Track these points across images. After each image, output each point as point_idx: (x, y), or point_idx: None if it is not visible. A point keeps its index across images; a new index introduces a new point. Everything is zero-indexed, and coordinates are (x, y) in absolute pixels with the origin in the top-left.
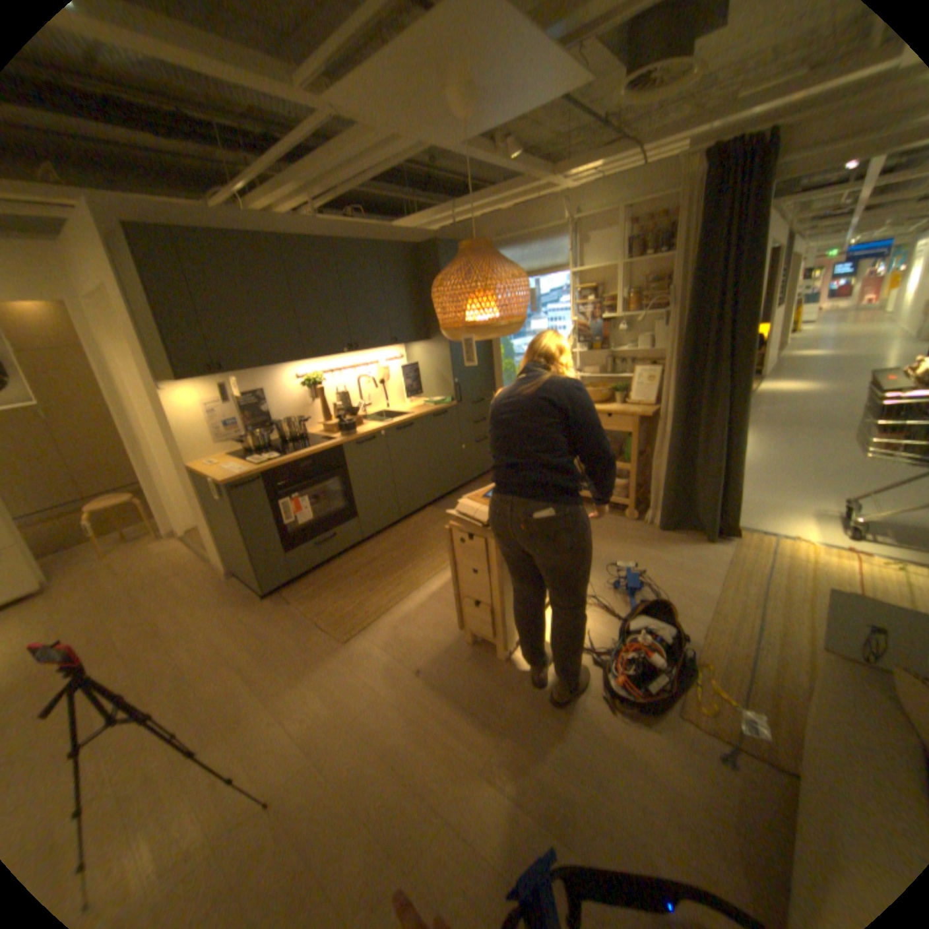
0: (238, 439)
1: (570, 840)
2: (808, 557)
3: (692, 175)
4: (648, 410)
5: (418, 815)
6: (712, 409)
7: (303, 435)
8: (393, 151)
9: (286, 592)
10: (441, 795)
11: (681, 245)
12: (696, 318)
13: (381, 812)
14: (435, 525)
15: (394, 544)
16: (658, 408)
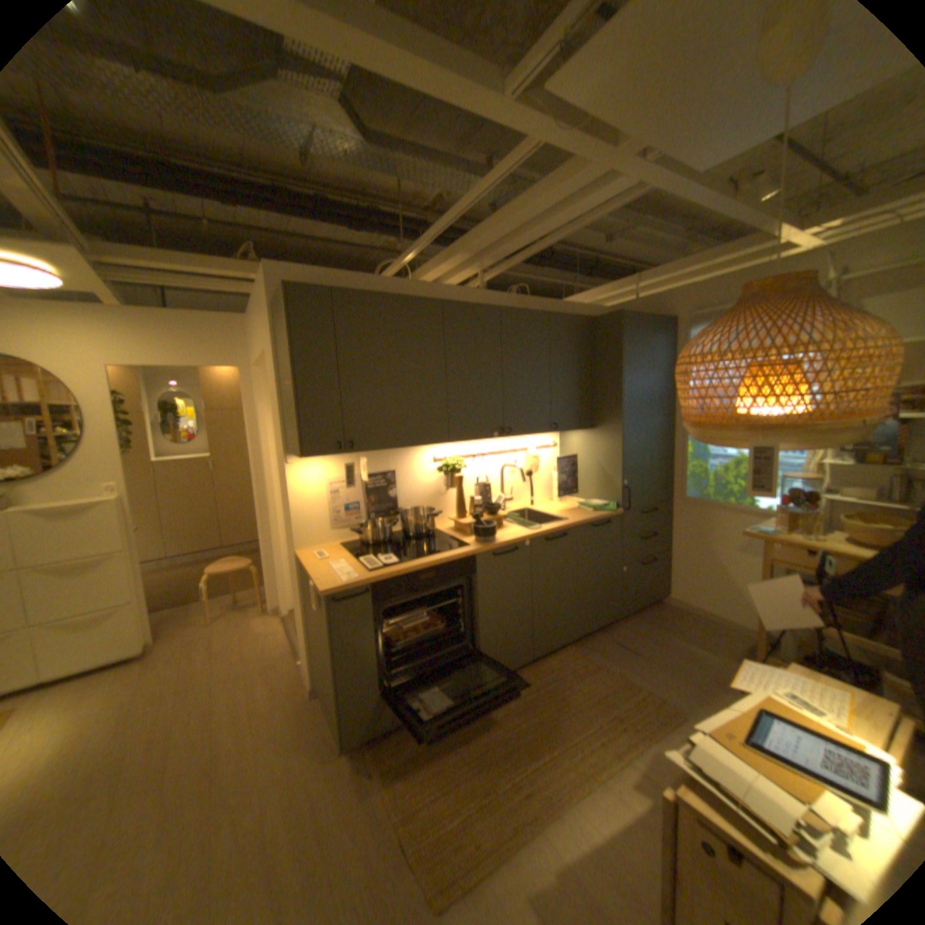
0: (357, 527)
1: None
2: None
3: None
4: None
5: None
6: None
7: (431, 531)
8: (602, 196)
9: (373, 751)
10: None
11: None
12: None
13: None
14: (582, 683)
15: (523, 702)
16: None
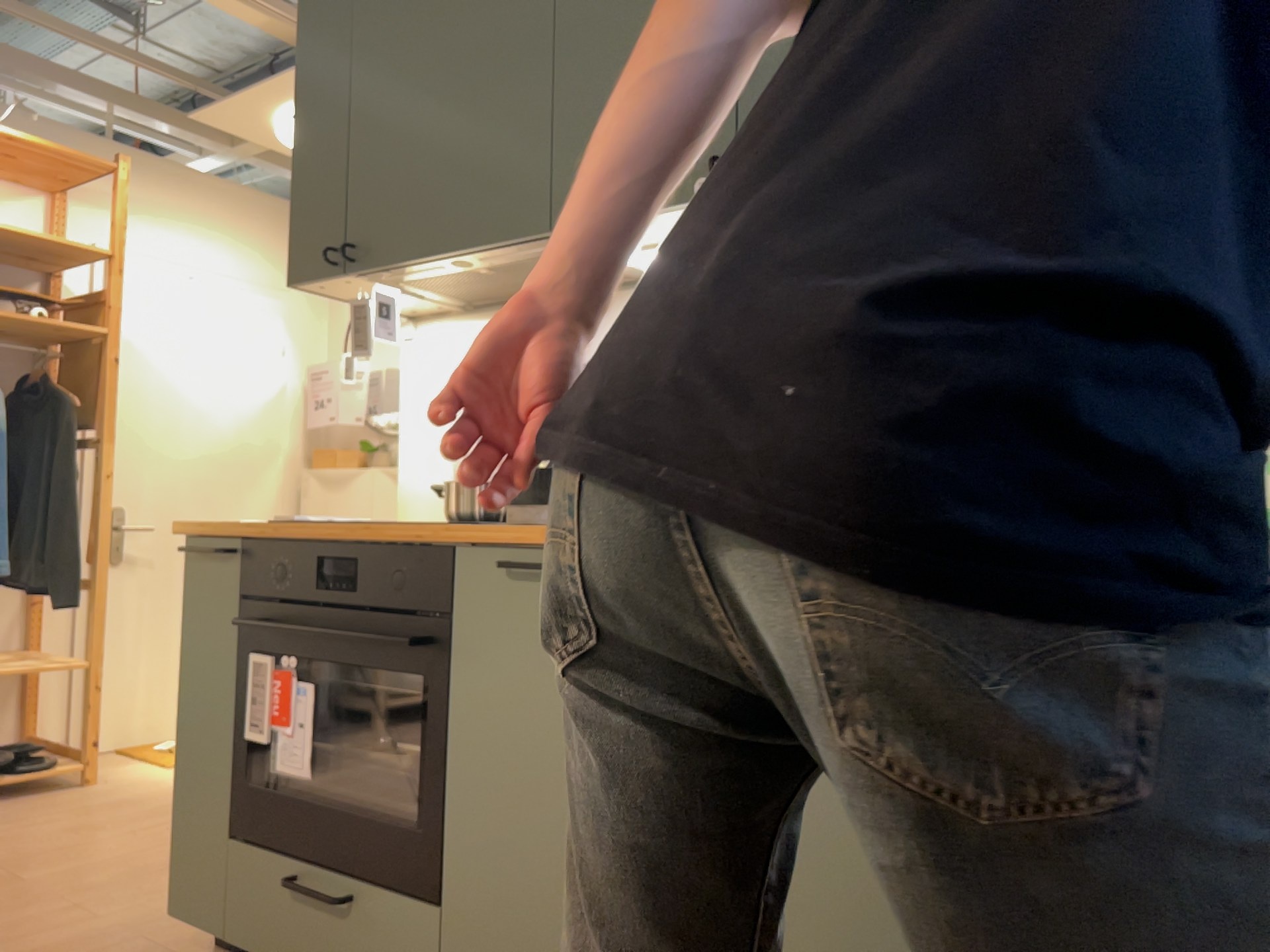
0: None
1: None
2: None
3: None
4: None
5: None
6: None
7: None
8: None
9: None
10: None
11: None
12: None
13: None
14: None
15: None
16: None
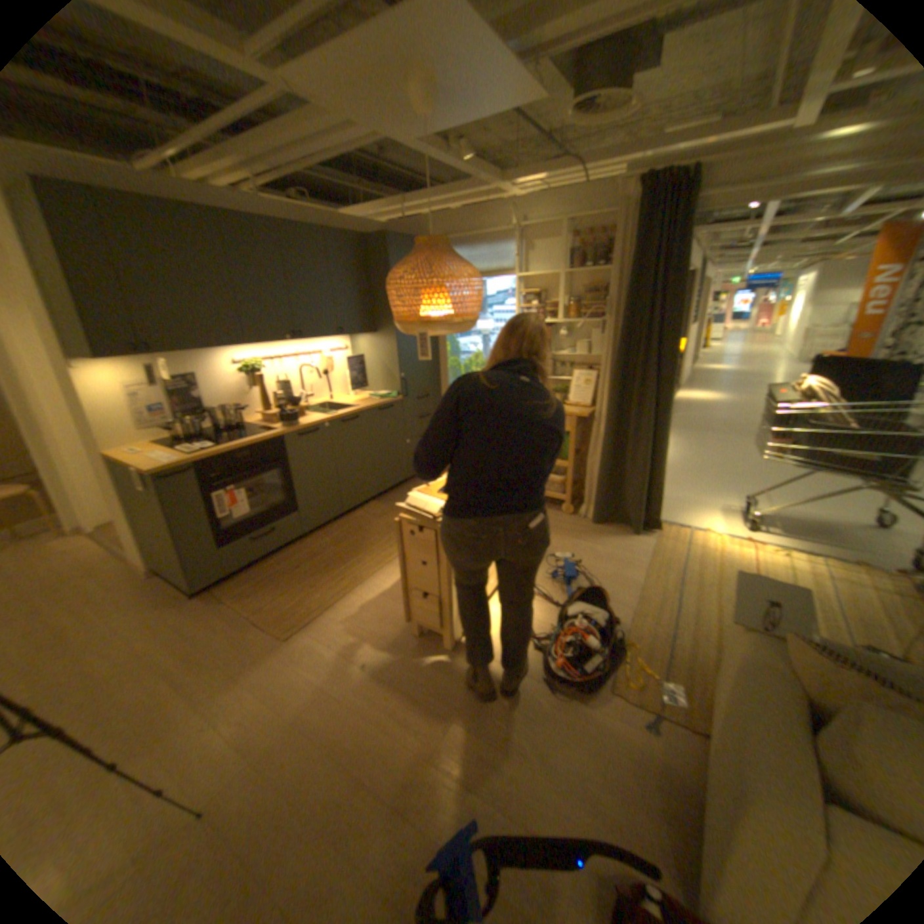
0: (163, 426)
1: (514, 814)
2: (715, 546)
3: (627, 198)
4: (584, 411)
5: (366, 807)
6: (640, 412)
7: (239, 424)
8: (345, 137)
9: (217, 591)
10: (389, 785)
11: (616, 261)
12: (628, 329)
13: (327, 808)
14: (378, 520)
15: (335, 539)
16: (593, 410)
